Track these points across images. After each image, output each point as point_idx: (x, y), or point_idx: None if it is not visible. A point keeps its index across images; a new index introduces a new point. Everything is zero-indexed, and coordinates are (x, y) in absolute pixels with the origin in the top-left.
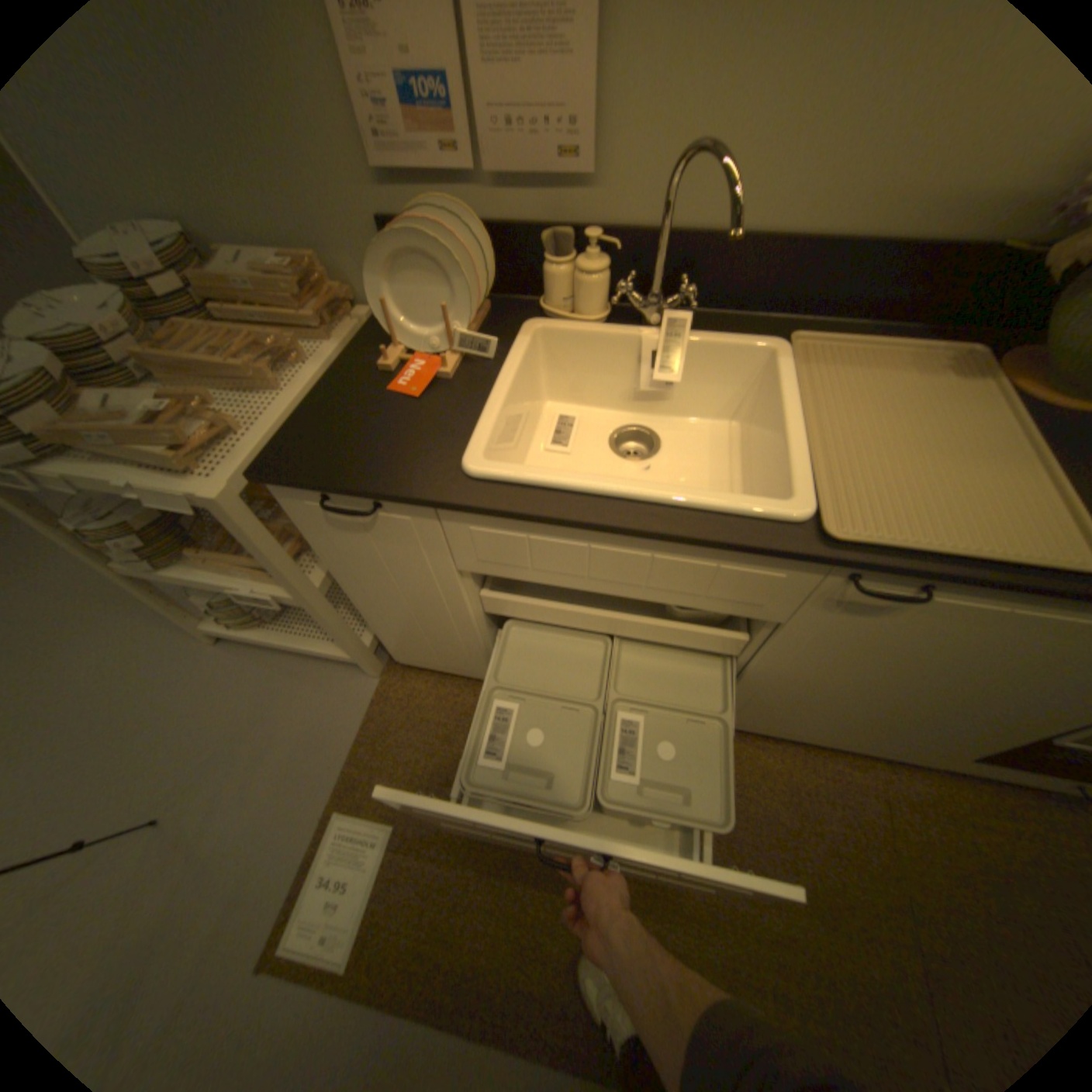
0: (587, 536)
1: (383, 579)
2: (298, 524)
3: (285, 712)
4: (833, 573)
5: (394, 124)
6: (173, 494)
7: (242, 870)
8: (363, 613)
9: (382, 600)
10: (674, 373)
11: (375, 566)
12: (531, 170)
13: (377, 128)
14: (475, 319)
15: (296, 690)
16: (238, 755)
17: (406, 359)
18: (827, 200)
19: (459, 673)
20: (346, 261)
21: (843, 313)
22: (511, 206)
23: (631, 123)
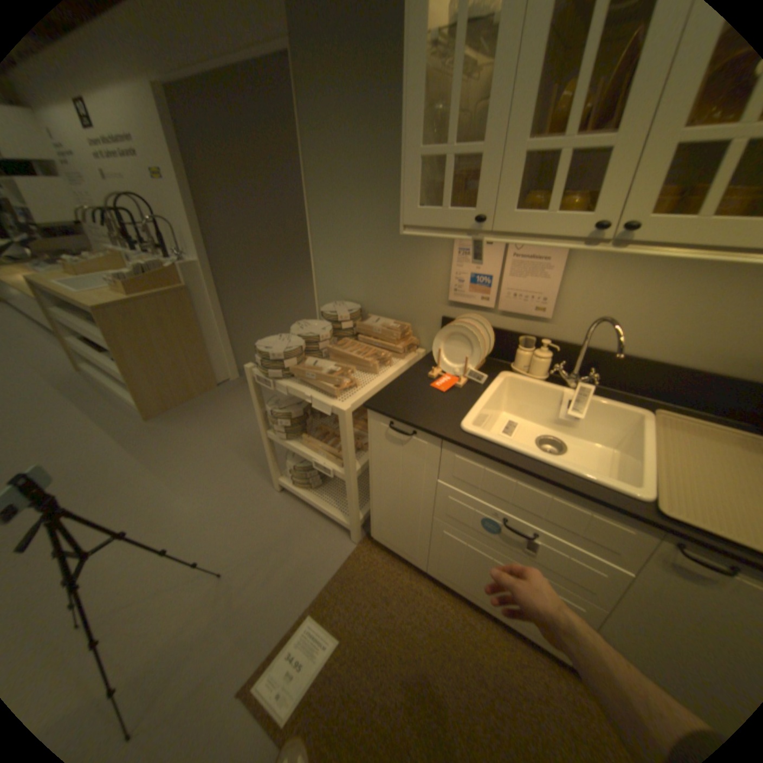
0: (517, 476)
1: (396, 474)
2: (370, 433)
3: (301, 543)
4: (666, 538)
5: (465, 288)
6: (327, 404)
7: (250, 626)
8: (372, 494)
9: (388, 488)
10: (580, 413)
11: (396, 465)
12: (521, 313)
13: (457, 289)
14: (478, 365)
15: (311, 533)
16: (270, 557)
17: (440, 375)
18: (679, 350)
19: (407, 557)
20: (422, 330)
21: (693, 407)
22: (507, 324)
23: (573, 304)
